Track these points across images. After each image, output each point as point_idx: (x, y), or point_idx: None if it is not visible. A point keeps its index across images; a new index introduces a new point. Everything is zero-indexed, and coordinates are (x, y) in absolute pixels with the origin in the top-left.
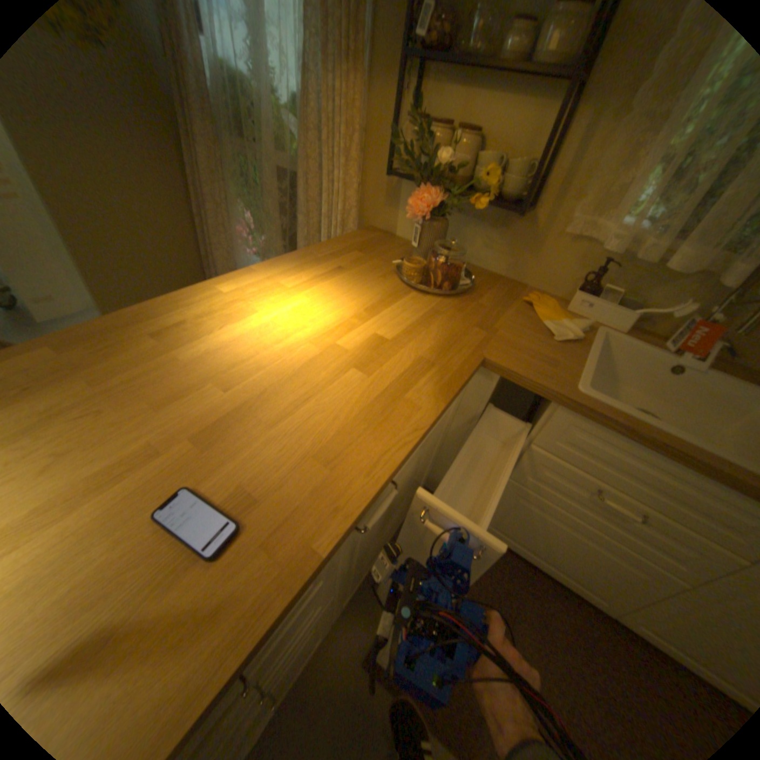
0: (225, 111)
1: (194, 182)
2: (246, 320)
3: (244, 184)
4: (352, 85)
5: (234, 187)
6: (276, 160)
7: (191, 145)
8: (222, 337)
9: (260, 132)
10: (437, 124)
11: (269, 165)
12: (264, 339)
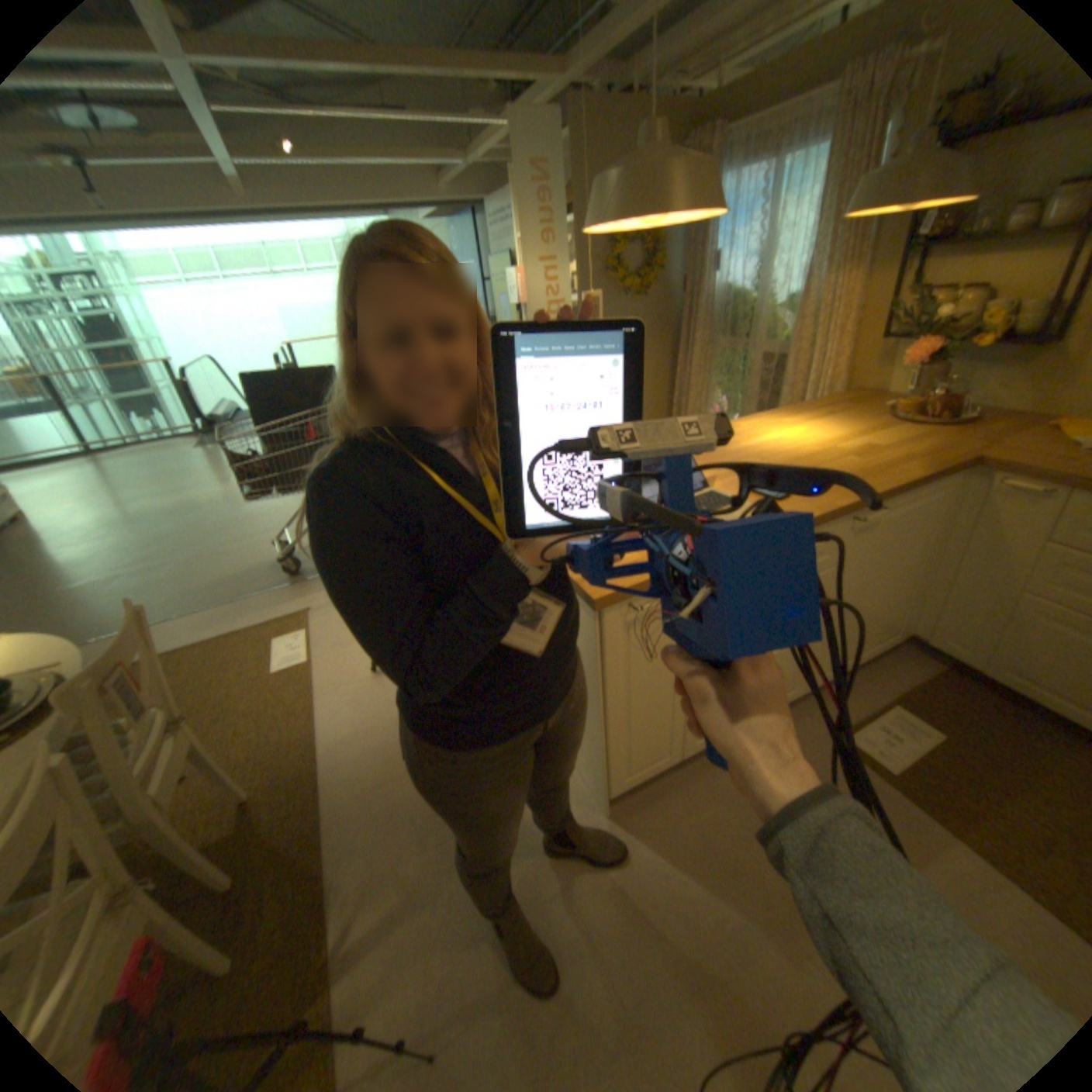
0: (723, 318)
1: (680, 377)
2: (762, 437)
3: (725, 372)
4: (853, 277)
5: (718, 375)
6: (766, 346)
7: (686, 349)
8: (749, 443)
9: (754, 328)
10: (939, 289)
11: (760, 351)
12: (778, 444)
